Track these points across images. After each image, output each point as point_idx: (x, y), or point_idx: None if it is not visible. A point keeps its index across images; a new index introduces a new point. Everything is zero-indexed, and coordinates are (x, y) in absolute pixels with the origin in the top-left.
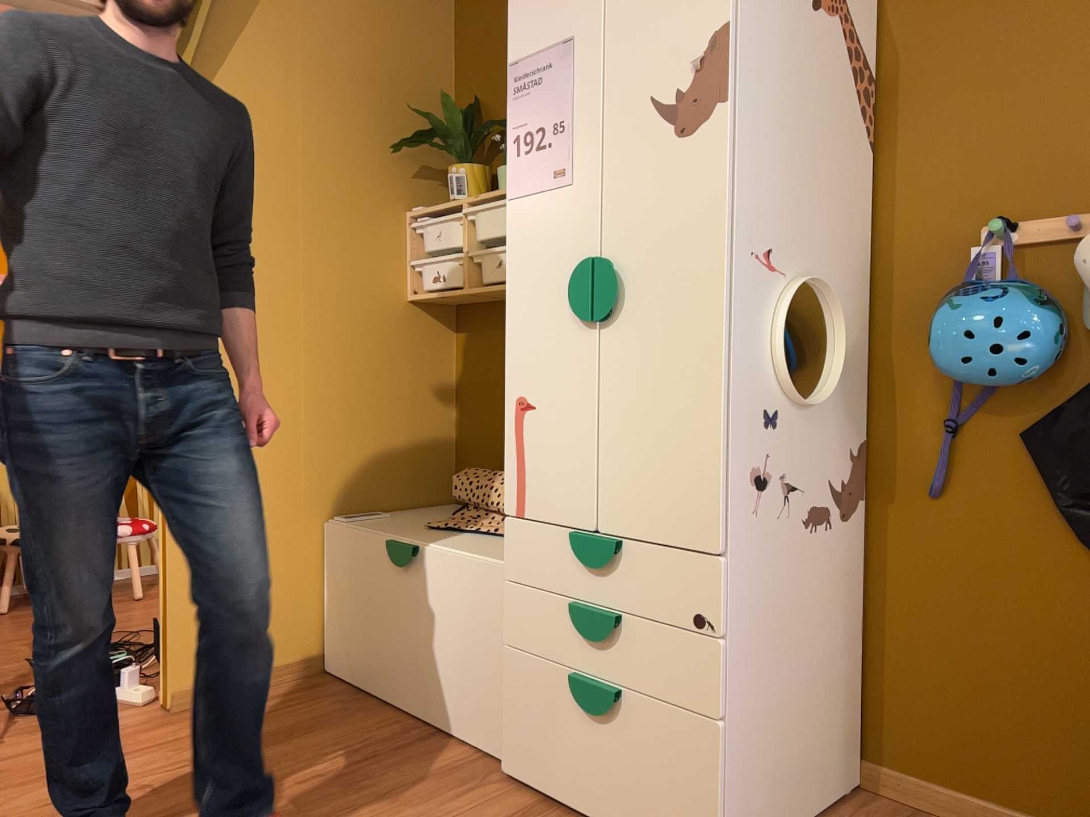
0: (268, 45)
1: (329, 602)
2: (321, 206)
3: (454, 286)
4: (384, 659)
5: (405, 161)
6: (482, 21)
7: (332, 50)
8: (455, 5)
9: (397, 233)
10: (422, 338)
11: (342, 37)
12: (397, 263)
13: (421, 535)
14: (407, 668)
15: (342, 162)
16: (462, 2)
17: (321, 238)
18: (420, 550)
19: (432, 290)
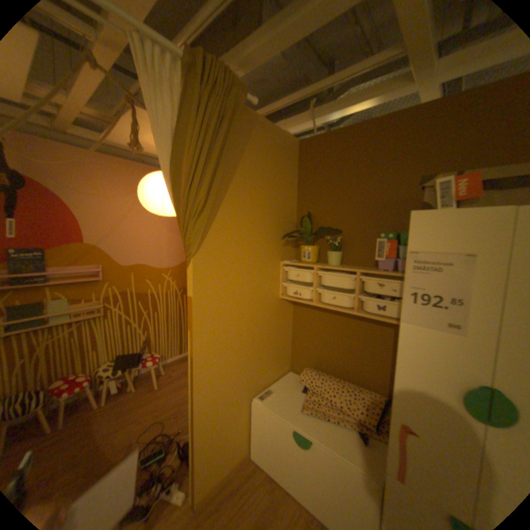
0: (234, 199)
1: (253, 434)
2: (252, 268)
3: (305, 298)
4: (288, 475)
5: (280, 240)
6: (312, 178)
7: (257, 196)
8: (297, 169)
9: (276, 271)
10: (283, 311)
11: (260, 189)
12: (276, 283)
13: (305, 424)
14: (302, 487)
15: (259, 246)
16: (301, 168)
17: (252, 282)
18: (314, 444)
19: (292, 297)
